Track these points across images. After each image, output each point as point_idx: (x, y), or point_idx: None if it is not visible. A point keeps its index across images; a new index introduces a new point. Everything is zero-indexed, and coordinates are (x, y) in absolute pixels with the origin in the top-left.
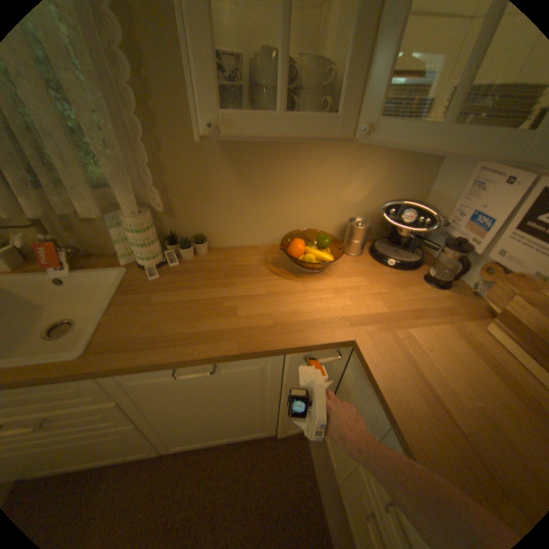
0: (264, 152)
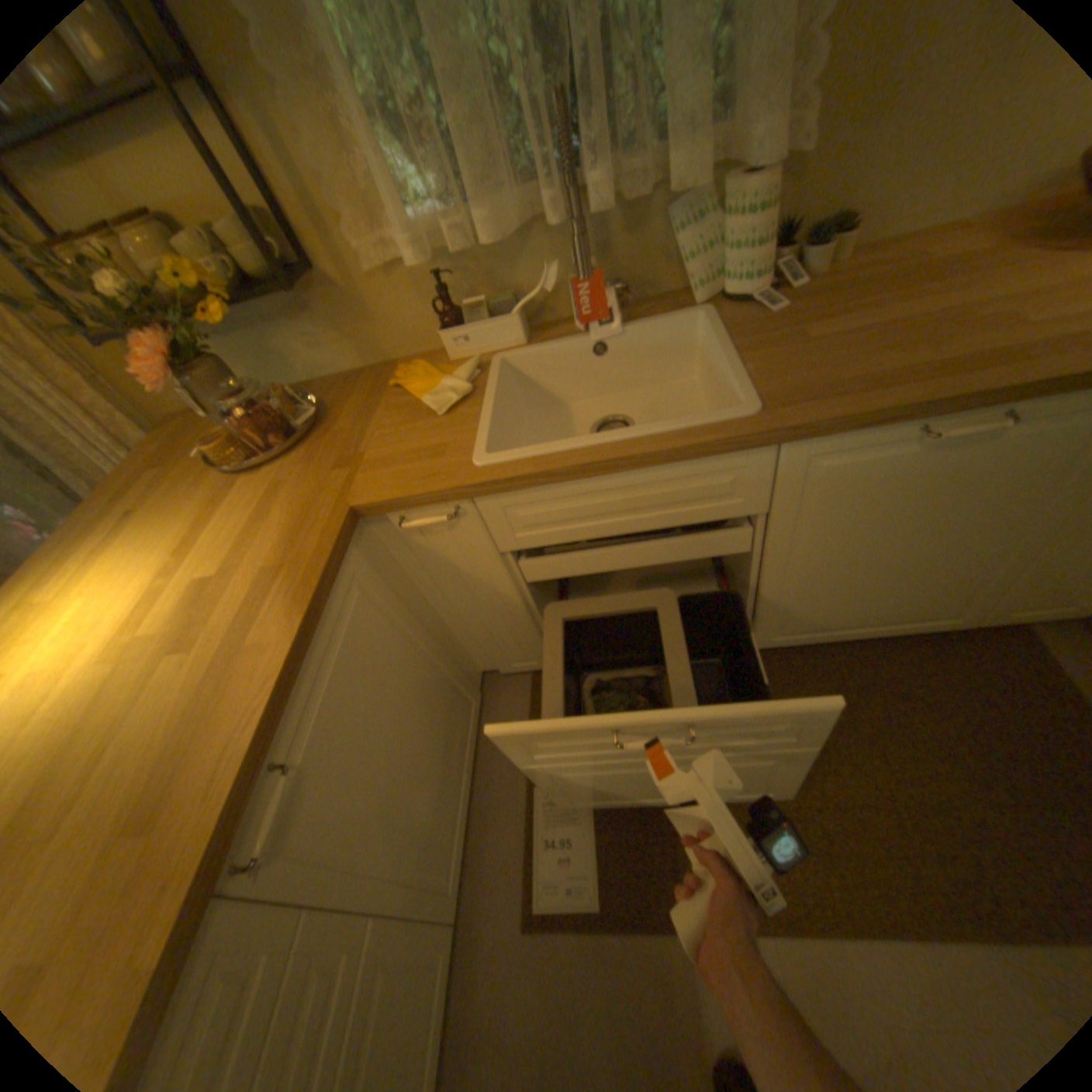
0: None
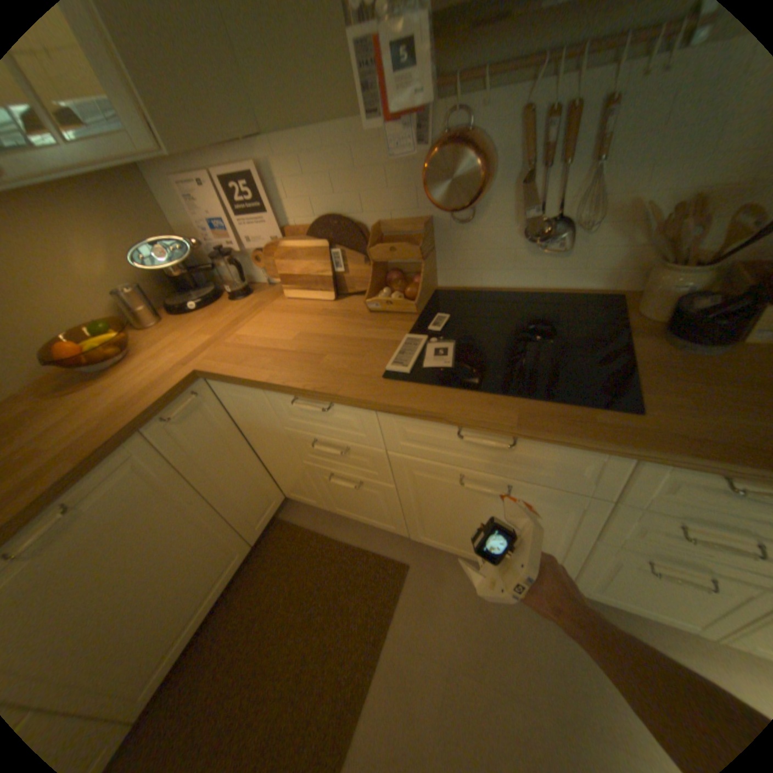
0: None
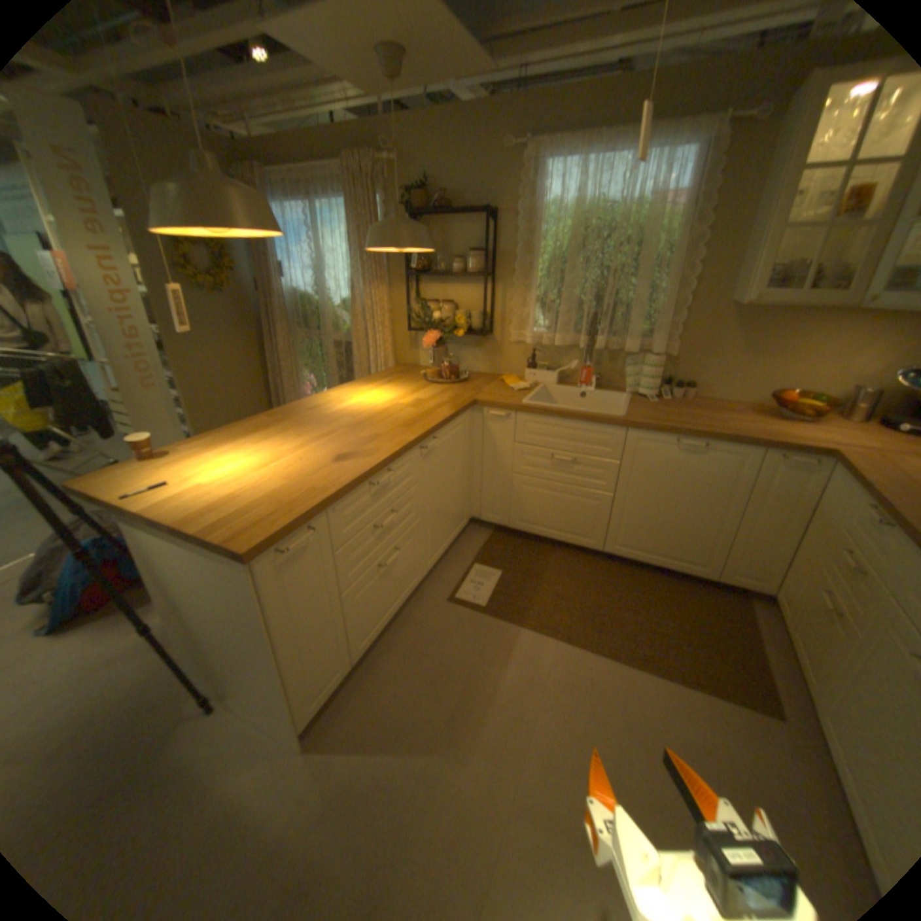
0: (773, 322)
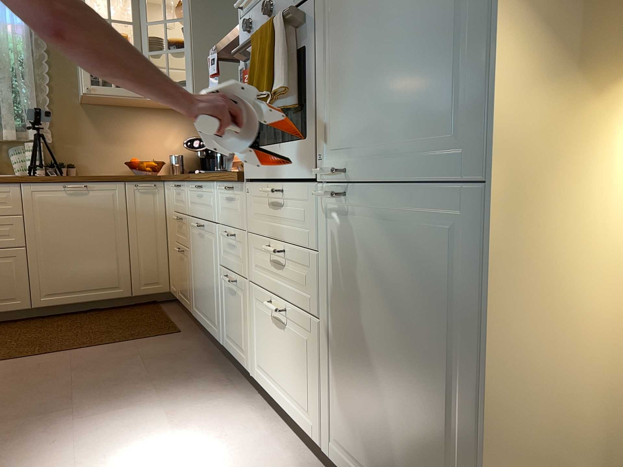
0: (111, 119)
